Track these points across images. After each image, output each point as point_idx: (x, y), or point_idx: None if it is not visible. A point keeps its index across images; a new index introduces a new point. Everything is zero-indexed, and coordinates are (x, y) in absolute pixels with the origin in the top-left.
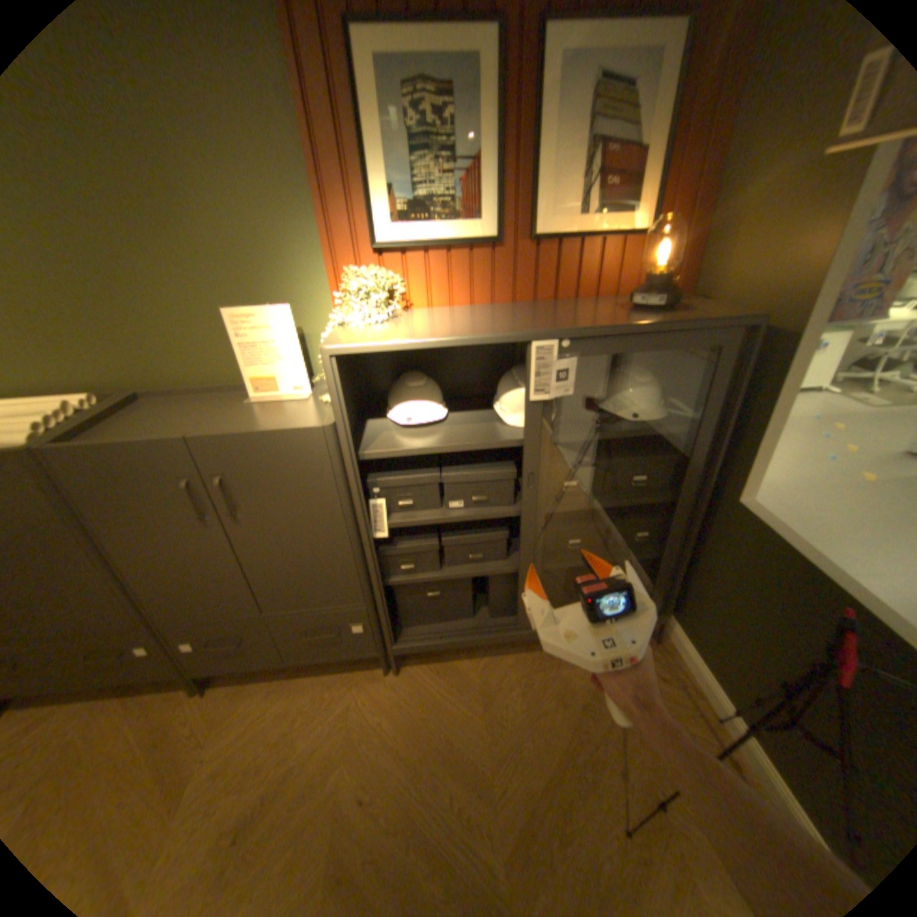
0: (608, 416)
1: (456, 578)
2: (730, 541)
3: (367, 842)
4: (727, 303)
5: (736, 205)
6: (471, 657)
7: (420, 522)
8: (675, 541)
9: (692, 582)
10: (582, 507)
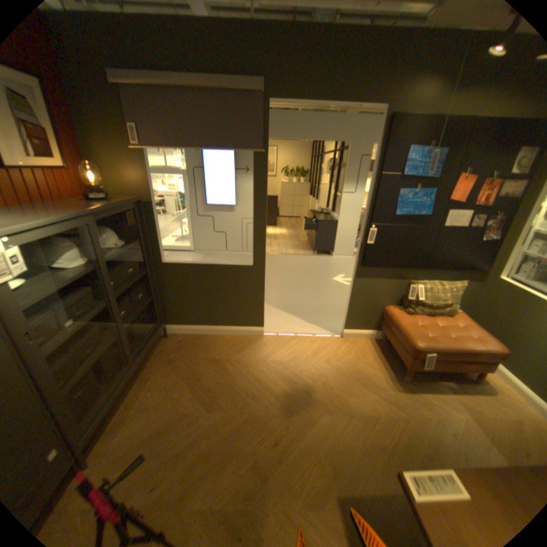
0: (105, 249)
1: (86, 371)
2: (167, 277)
3: (173, 480)
4: (118, 195)
5: (96, 159)
6: (114, 413)
7: (60, 342)
8: (149, 292)
9: (163, 303)
10: (122, 291)
